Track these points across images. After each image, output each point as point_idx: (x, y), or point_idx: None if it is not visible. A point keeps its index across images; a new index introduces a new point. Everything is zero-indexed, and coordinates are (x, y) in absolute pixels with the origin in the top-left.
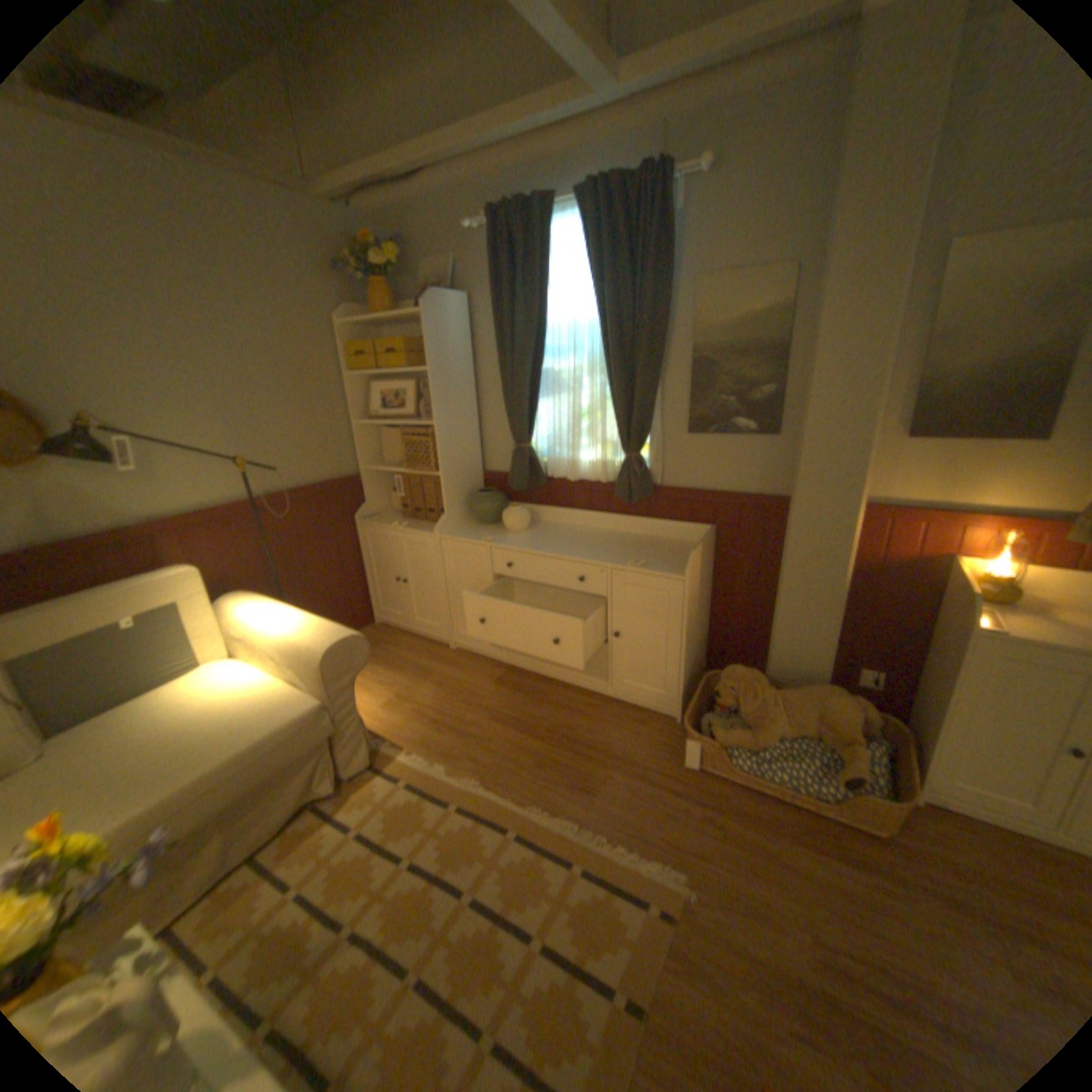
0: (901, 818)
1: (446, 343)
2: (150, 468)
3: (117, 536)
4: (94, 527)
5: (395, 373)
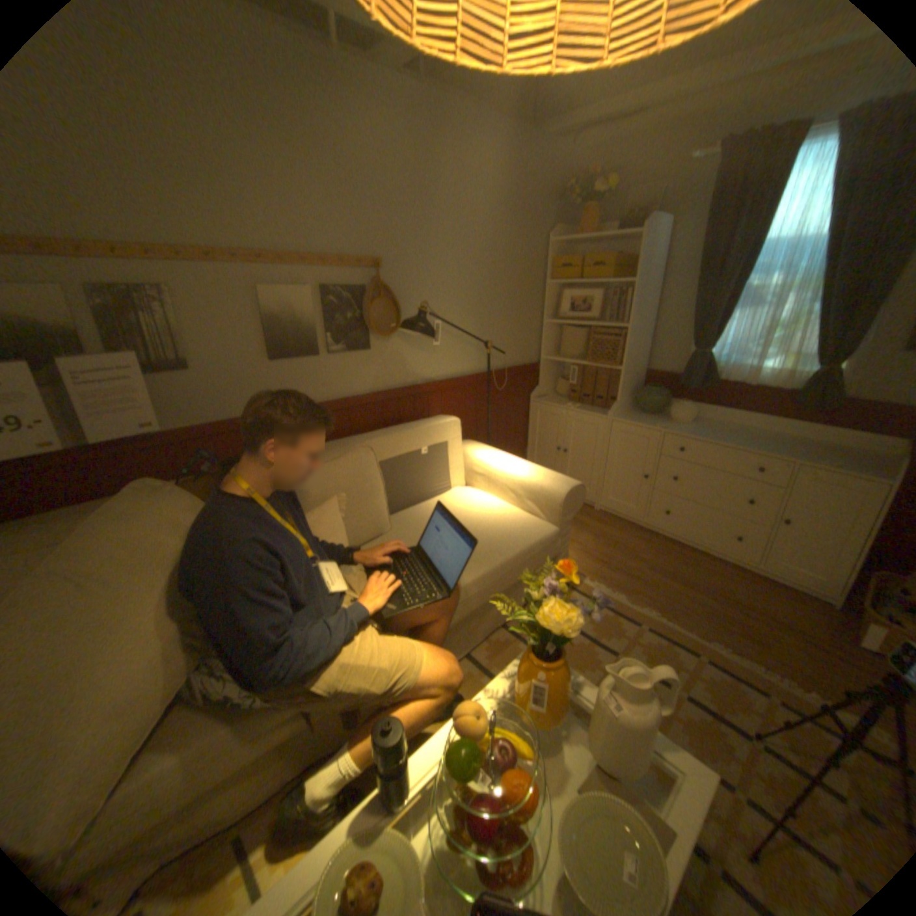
0: None
1: (651, 260)
2: (435, 346)
3: (414, 391)
4: (404, 384)
5: (585, 283)
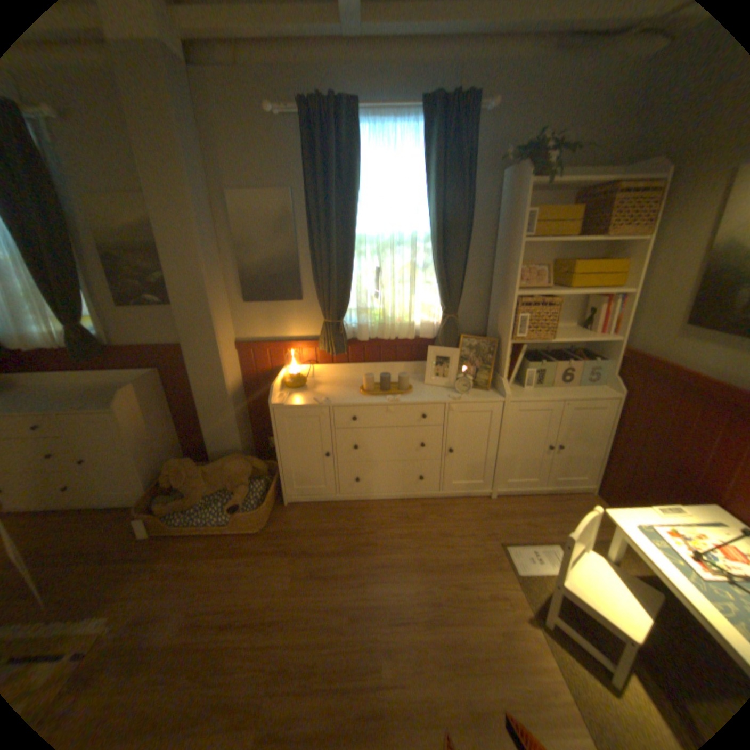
0: (257, 519)
1: None
2: None
3: None
4: None
5: None
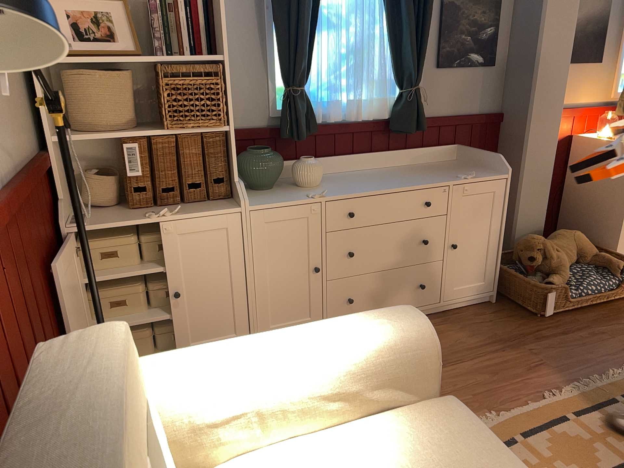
0: None
1: None
2: None
3: None
4: None
5: None
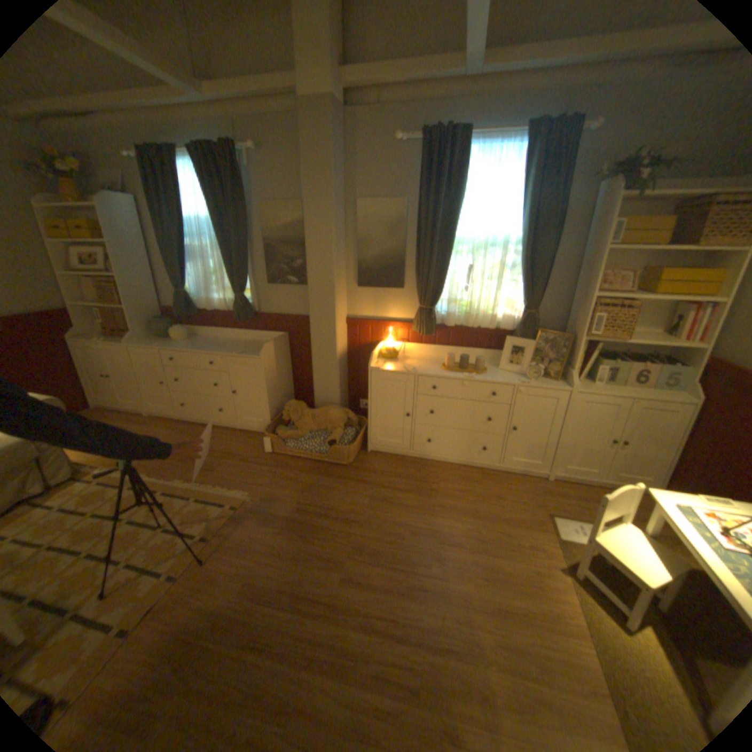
0: (348, 454)
1: (118, 227)
2: None
3: None
4: None
5: (88, 243)
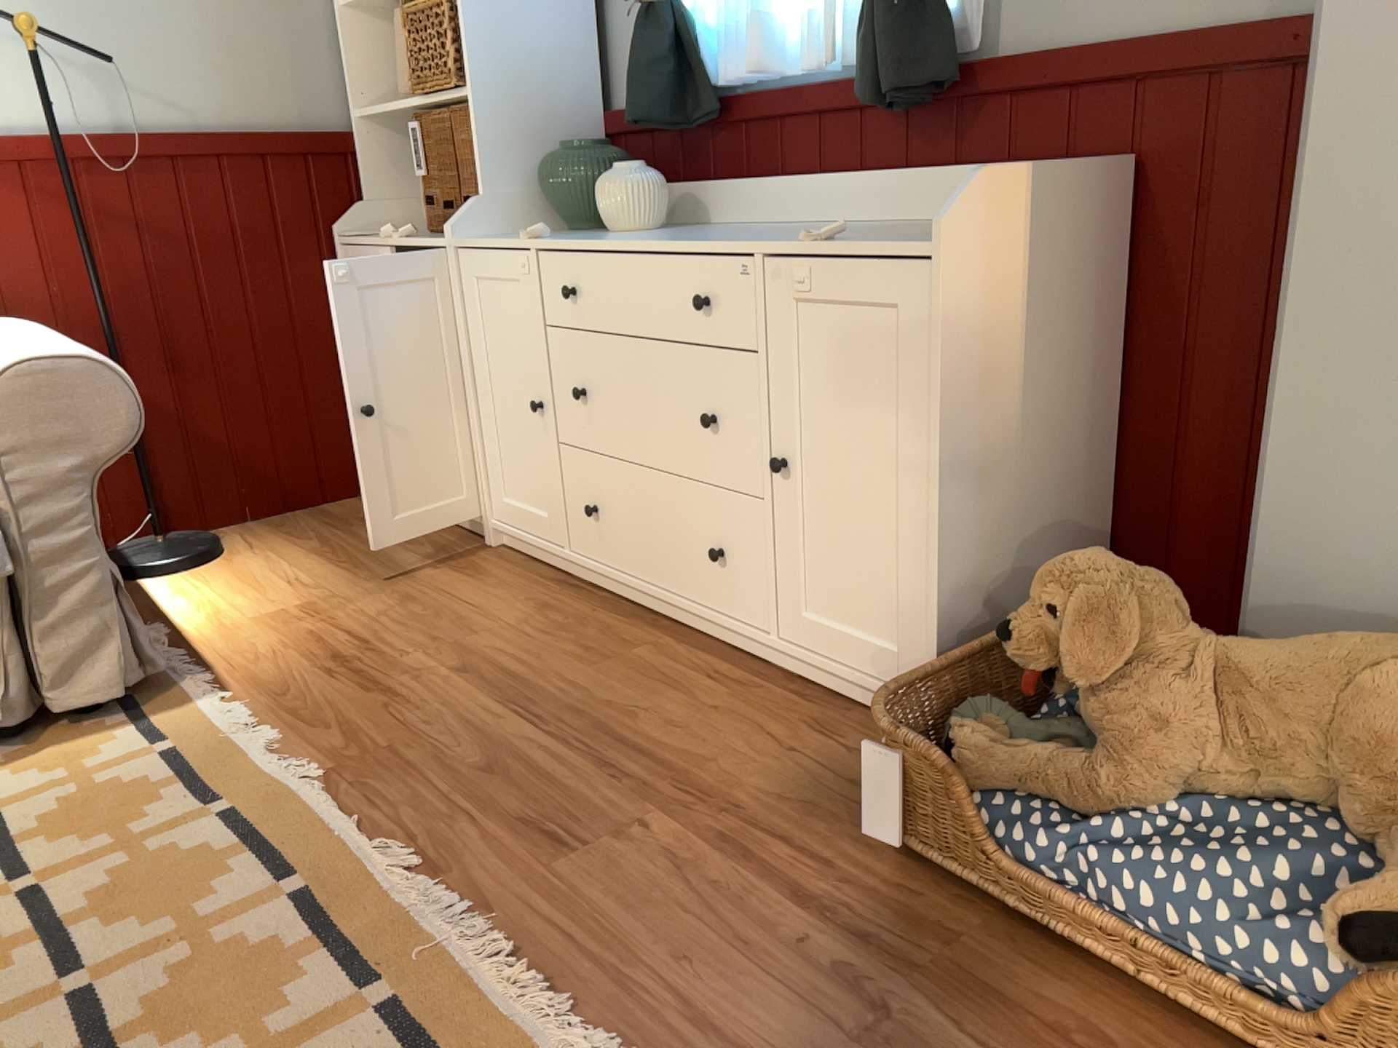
0: None
1: None
2: None
3: None
4: None
5: None
